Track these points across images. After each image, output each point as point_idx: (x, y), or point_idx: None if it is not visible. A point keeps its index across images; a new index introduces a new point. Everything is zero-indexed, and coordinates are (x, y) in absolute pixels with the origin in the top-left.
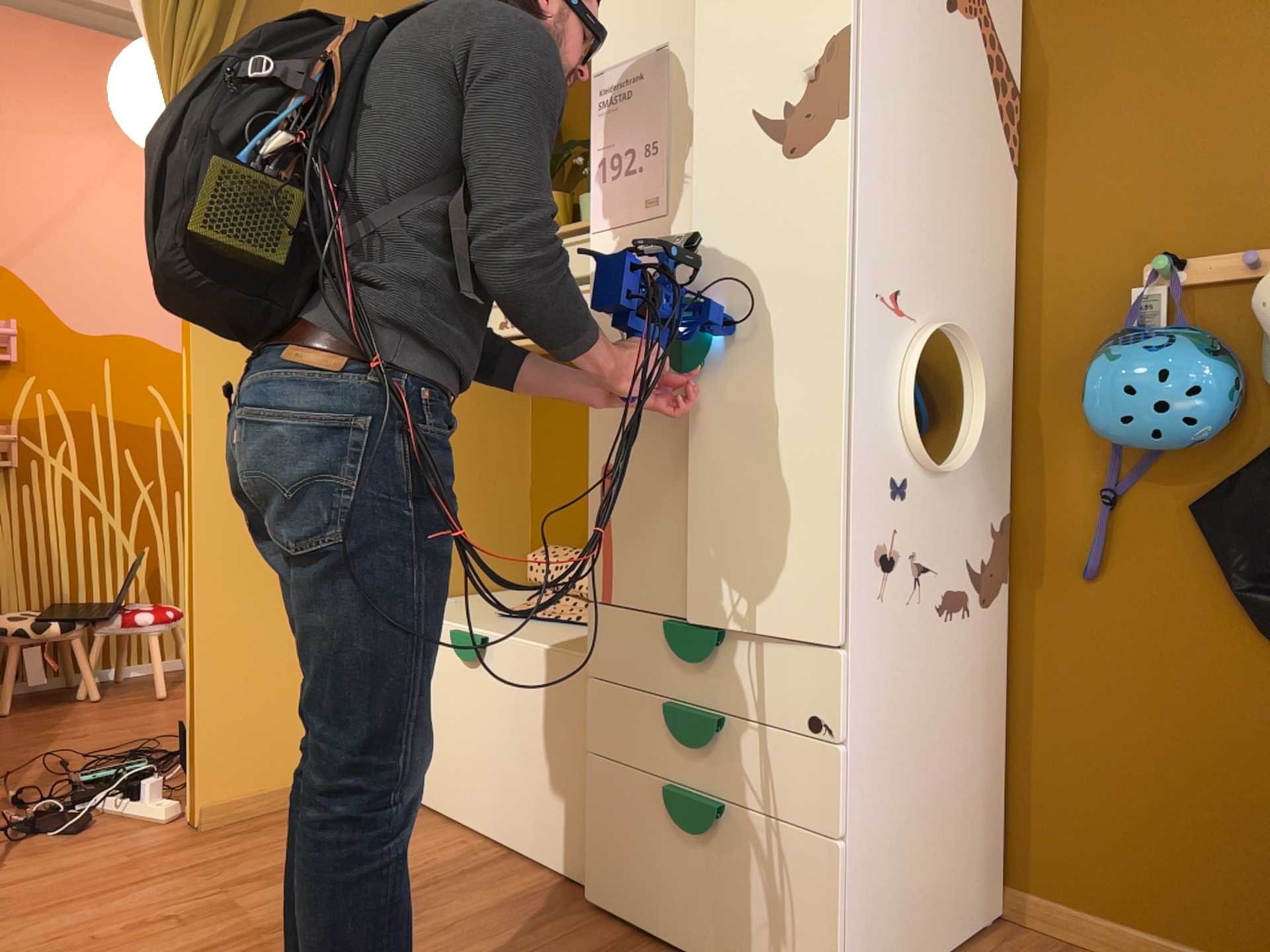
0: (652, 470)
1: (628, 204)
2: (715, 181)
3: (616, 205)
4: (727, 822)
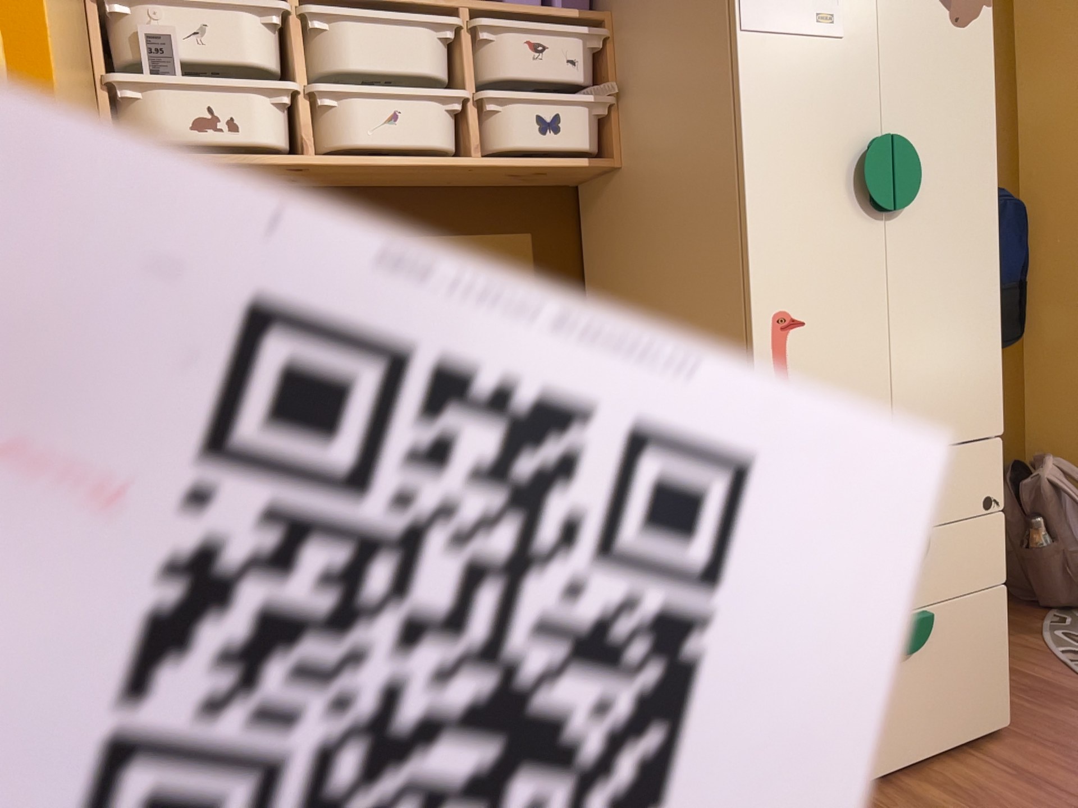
0: (842, 313)
1: (795, 10)
2: (891, 20)
3: (779, 7)
4: (932, 622)
